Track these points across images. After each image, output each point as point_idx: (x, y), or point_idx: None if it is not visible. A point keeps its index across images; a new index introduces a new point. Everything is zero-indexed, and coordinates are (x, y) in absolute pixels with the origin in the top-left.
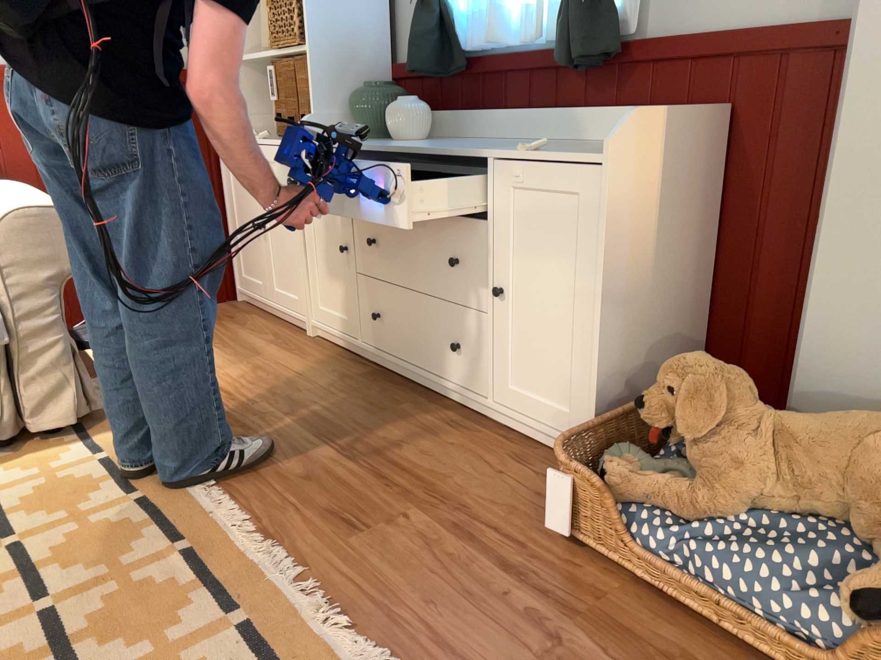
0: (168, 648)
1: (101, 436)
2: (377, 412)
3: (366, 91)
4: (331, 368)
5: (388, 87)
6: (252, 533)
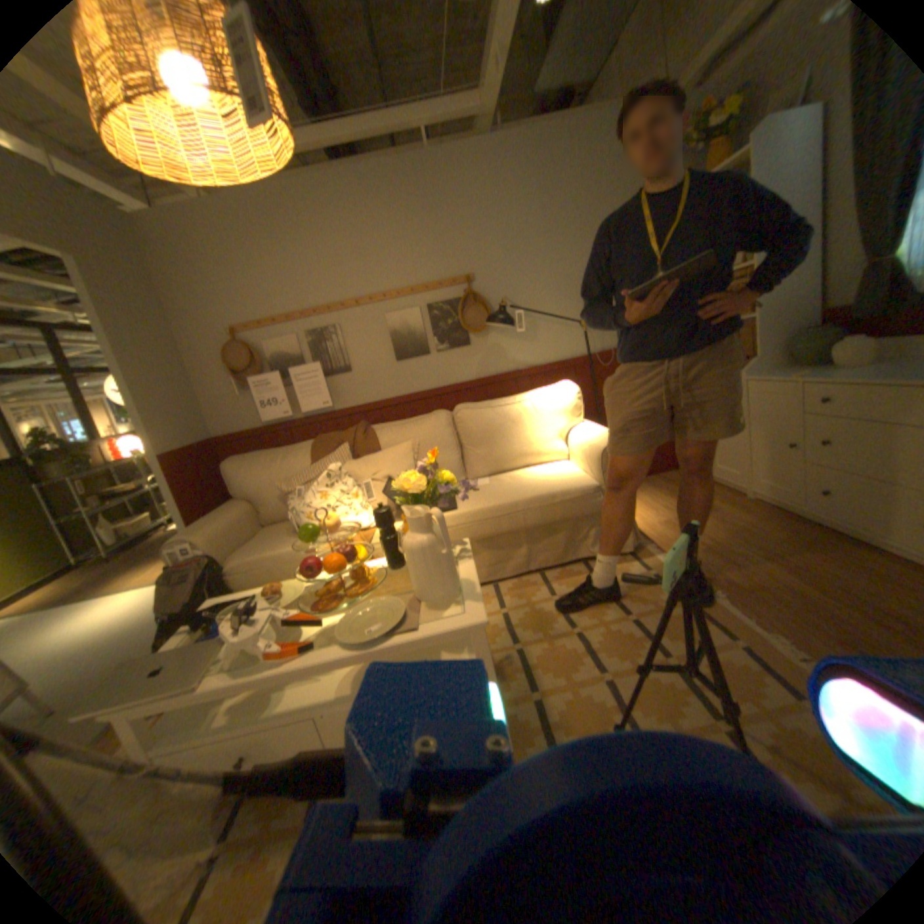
0: (769, 712)
1: (646, 559)
2: (844, 565)
3: (810, 334)
4: (782, 525)
5: (829, 327)
6: (787, 645)
